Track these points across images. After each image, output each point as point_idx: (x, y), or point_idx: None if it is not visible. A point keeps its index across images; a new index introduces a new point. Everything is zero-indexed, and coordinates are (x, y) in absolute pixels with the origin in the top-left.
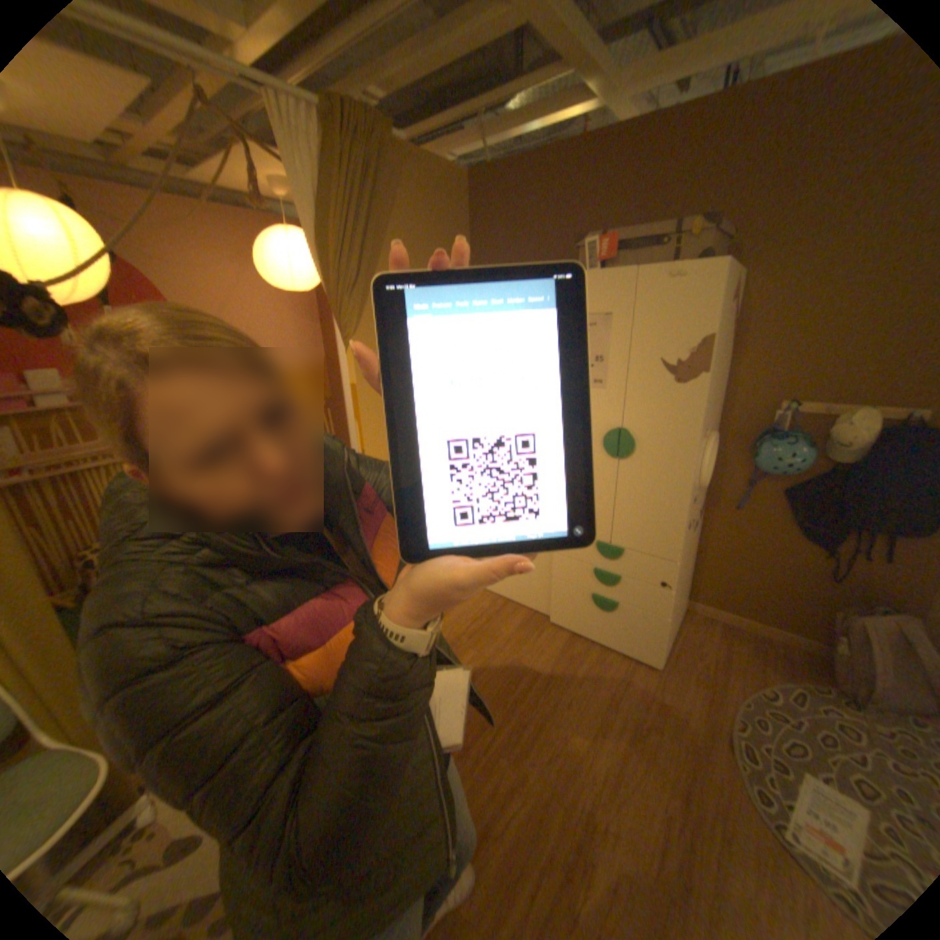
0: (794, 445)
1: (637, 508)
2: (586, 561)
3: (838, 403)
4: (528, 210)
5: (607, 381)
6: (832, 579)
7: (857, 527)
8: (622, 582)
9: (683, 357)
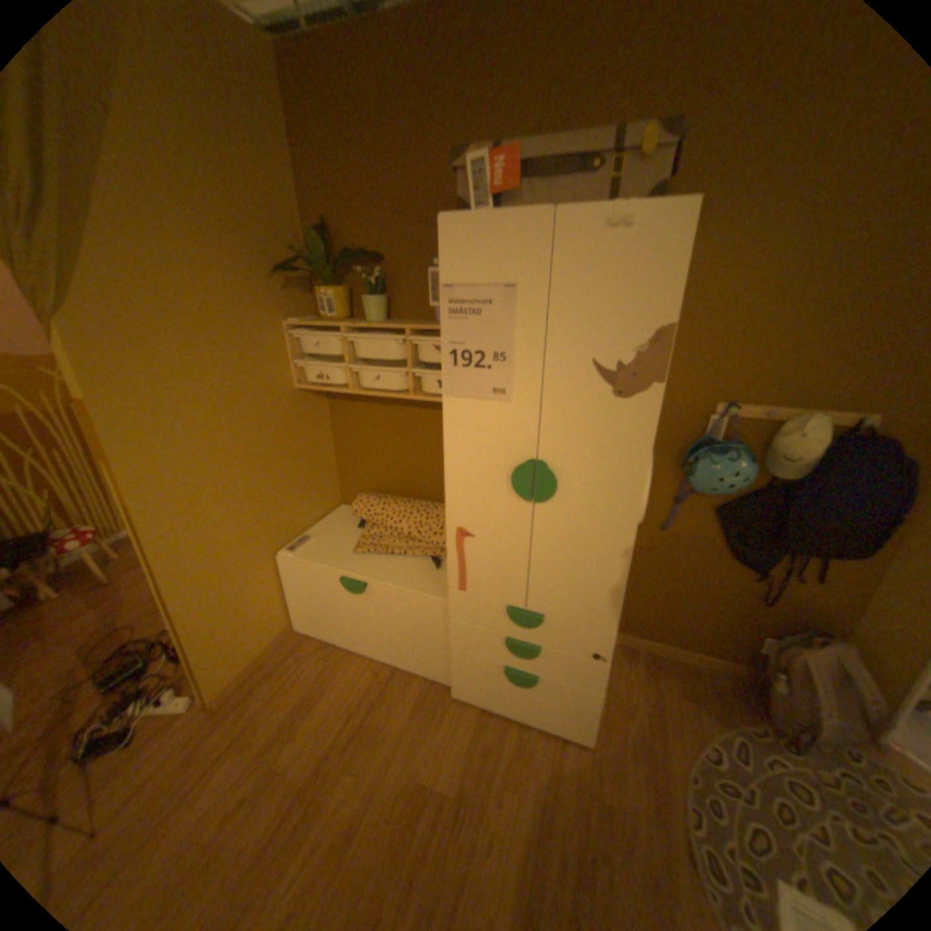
0: (737, 461)
1: (561, 565)
2: (494, 628)
3: (780, 406)
4: (375, 116)
5: (514, 389)
6: (765, 605)
7: (798, 551)
8: (543, 654)
9: (628, 357)
